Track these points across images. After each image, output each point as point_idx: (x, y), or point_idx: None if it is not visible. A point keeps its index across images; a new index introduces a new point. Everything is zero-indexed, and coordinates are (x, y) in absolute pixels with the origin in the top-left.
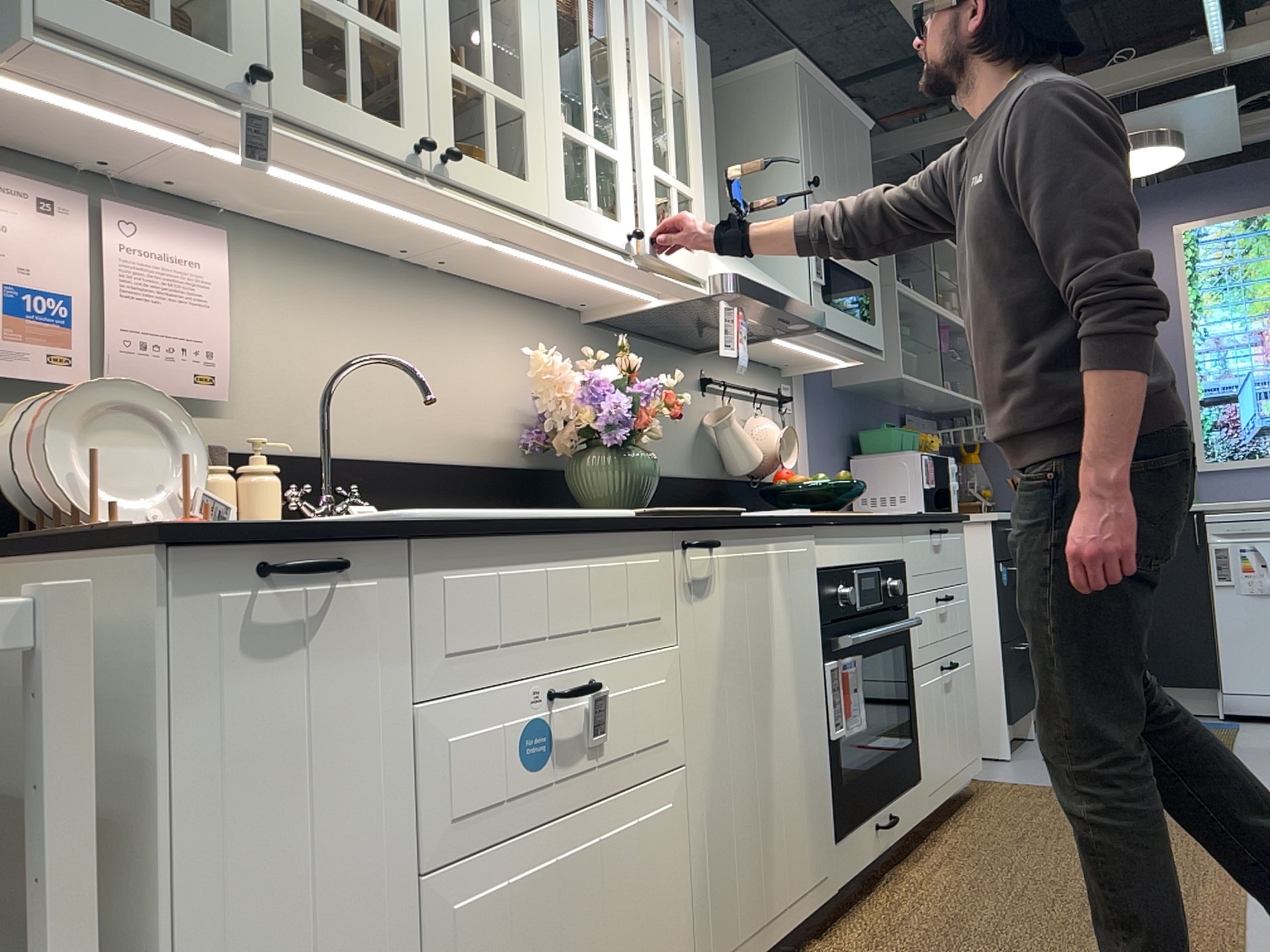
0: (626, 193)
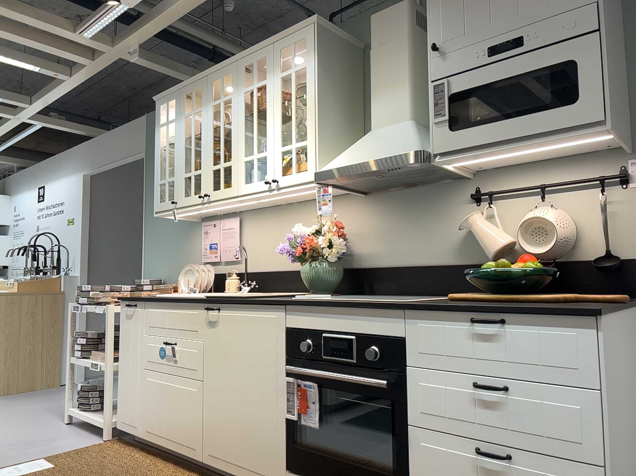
0: (268, 165)
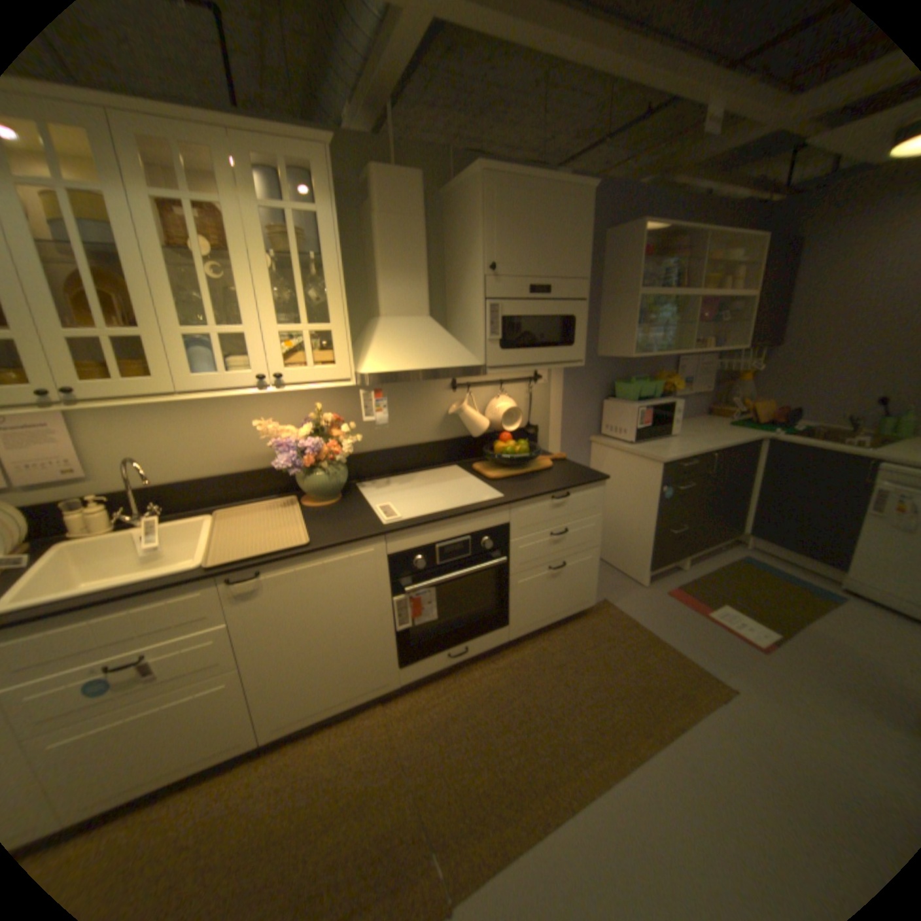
0: (255, 351)
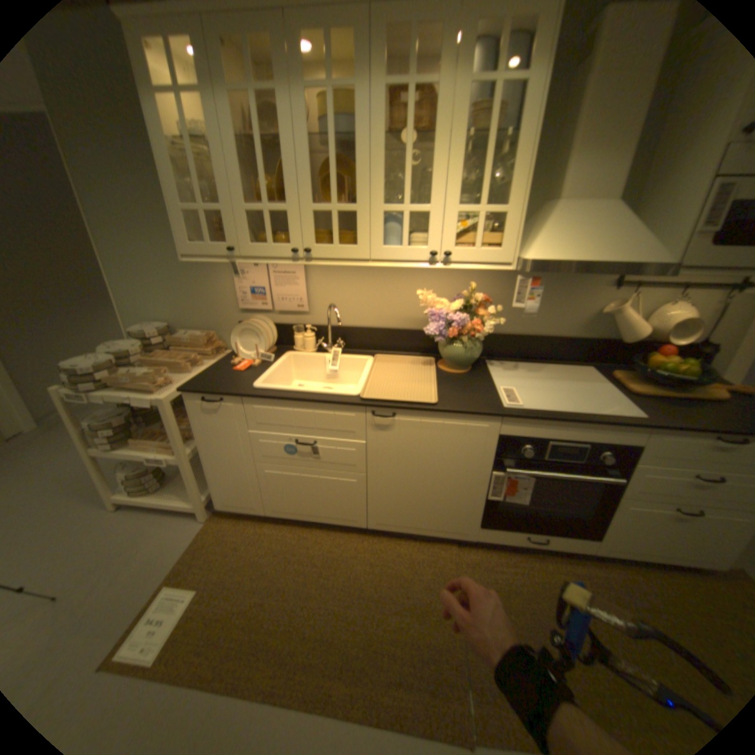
0: (434, 229)
